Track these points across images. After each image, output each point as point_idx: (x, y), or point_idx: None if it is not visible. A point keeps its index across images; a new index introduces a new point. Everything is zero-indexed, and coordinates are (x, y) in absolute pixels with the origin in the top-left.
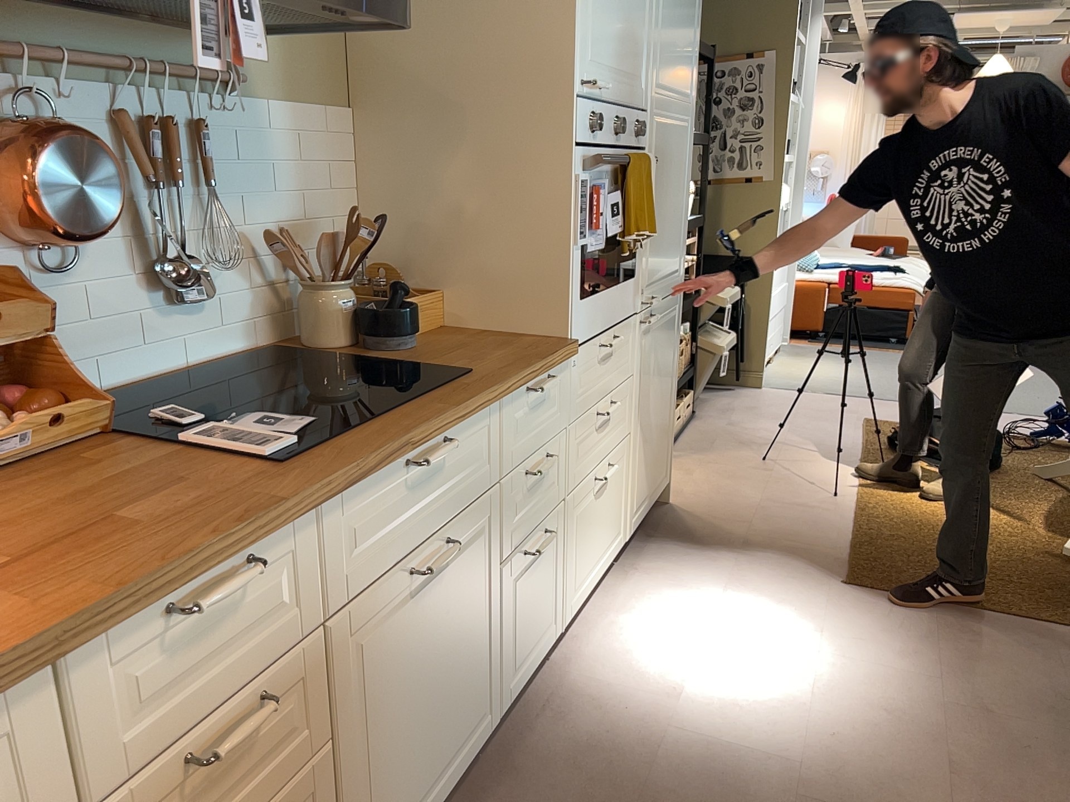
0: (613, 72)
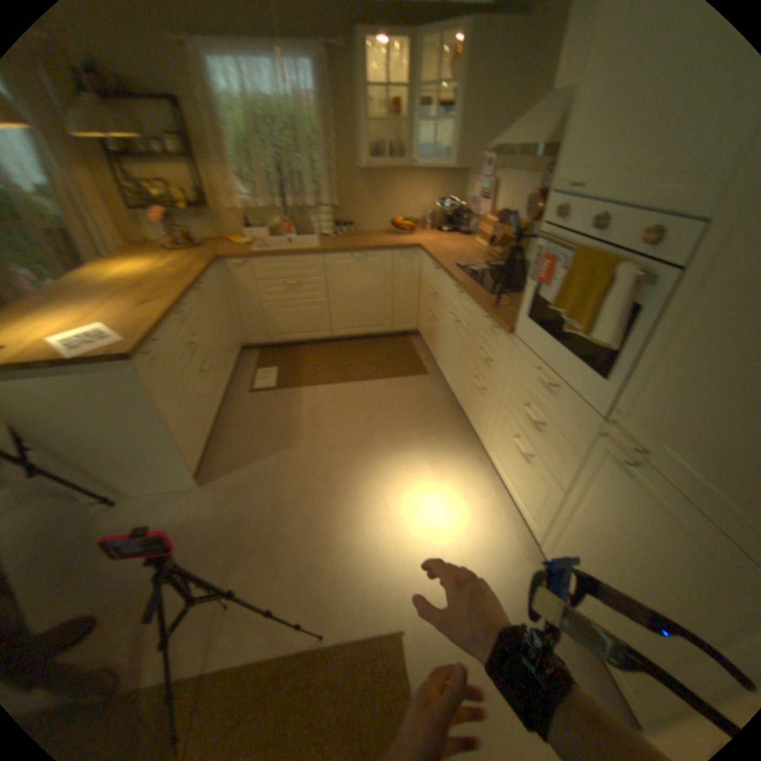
0: (610, 172)
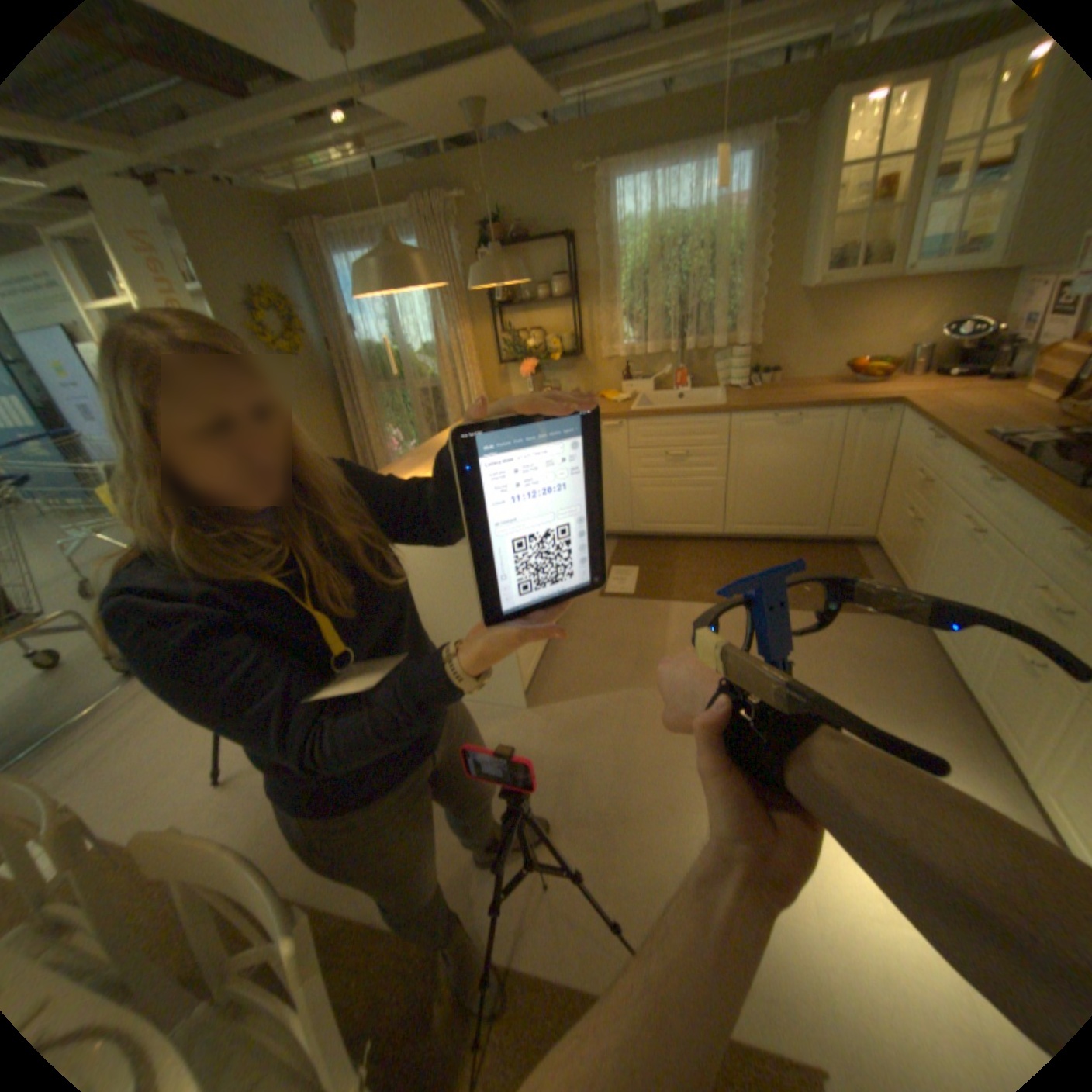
0: None
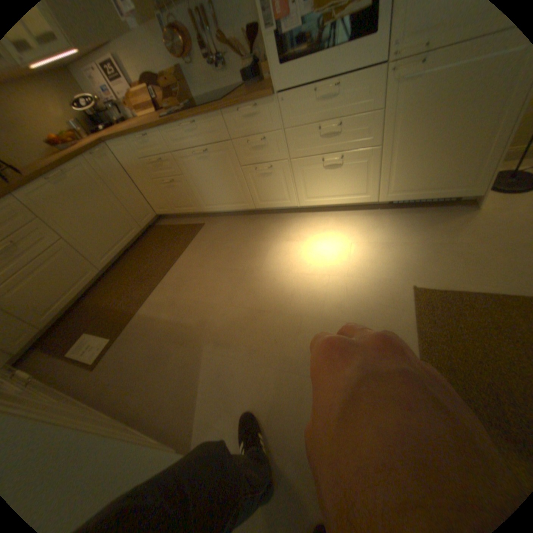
0: None
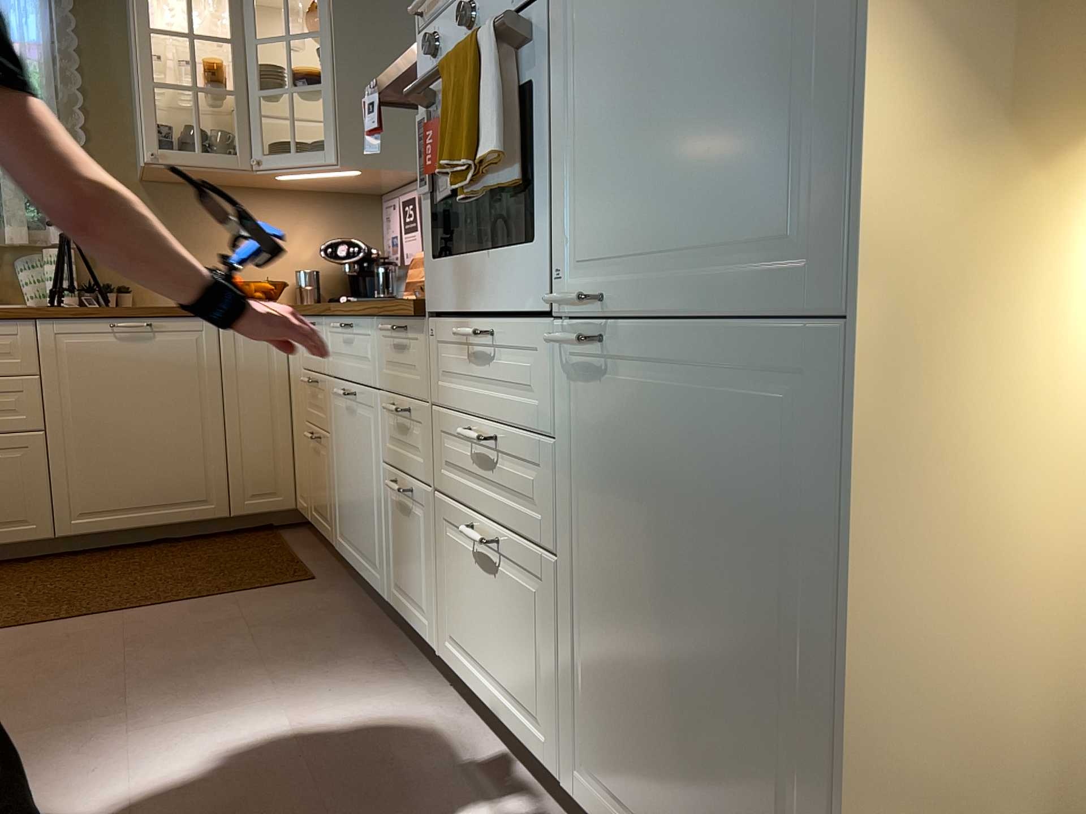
0: None
